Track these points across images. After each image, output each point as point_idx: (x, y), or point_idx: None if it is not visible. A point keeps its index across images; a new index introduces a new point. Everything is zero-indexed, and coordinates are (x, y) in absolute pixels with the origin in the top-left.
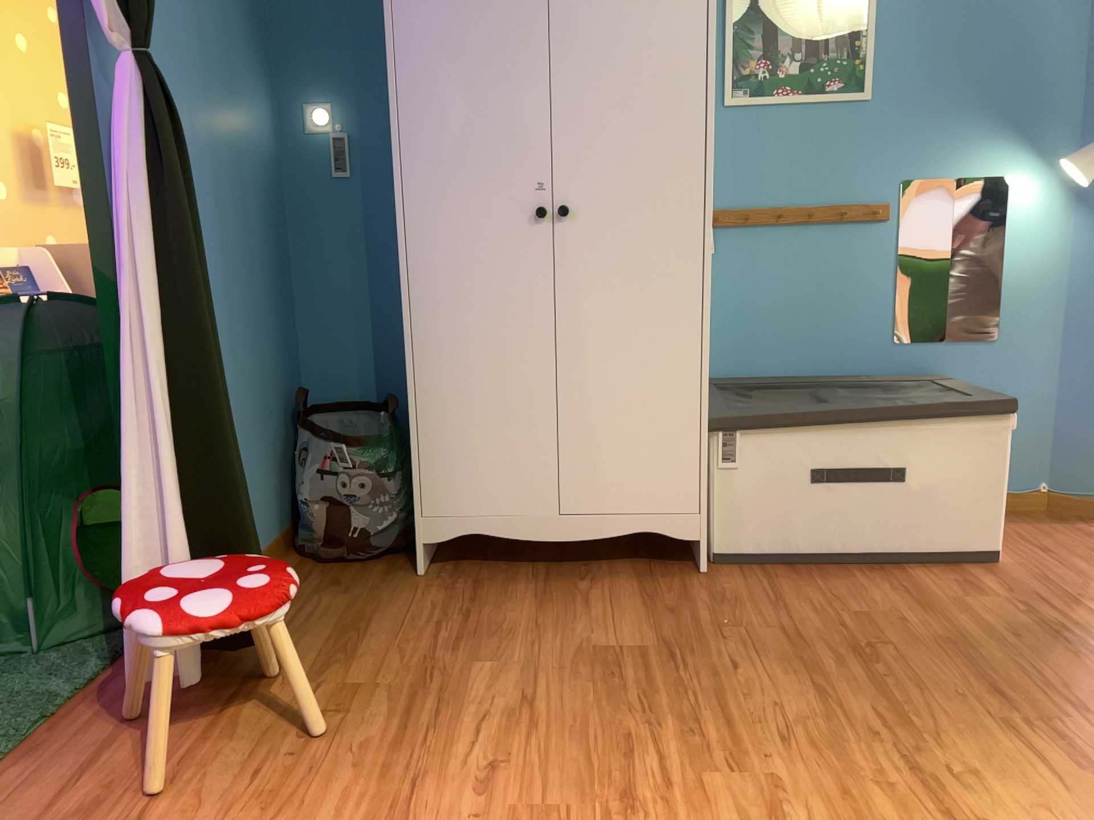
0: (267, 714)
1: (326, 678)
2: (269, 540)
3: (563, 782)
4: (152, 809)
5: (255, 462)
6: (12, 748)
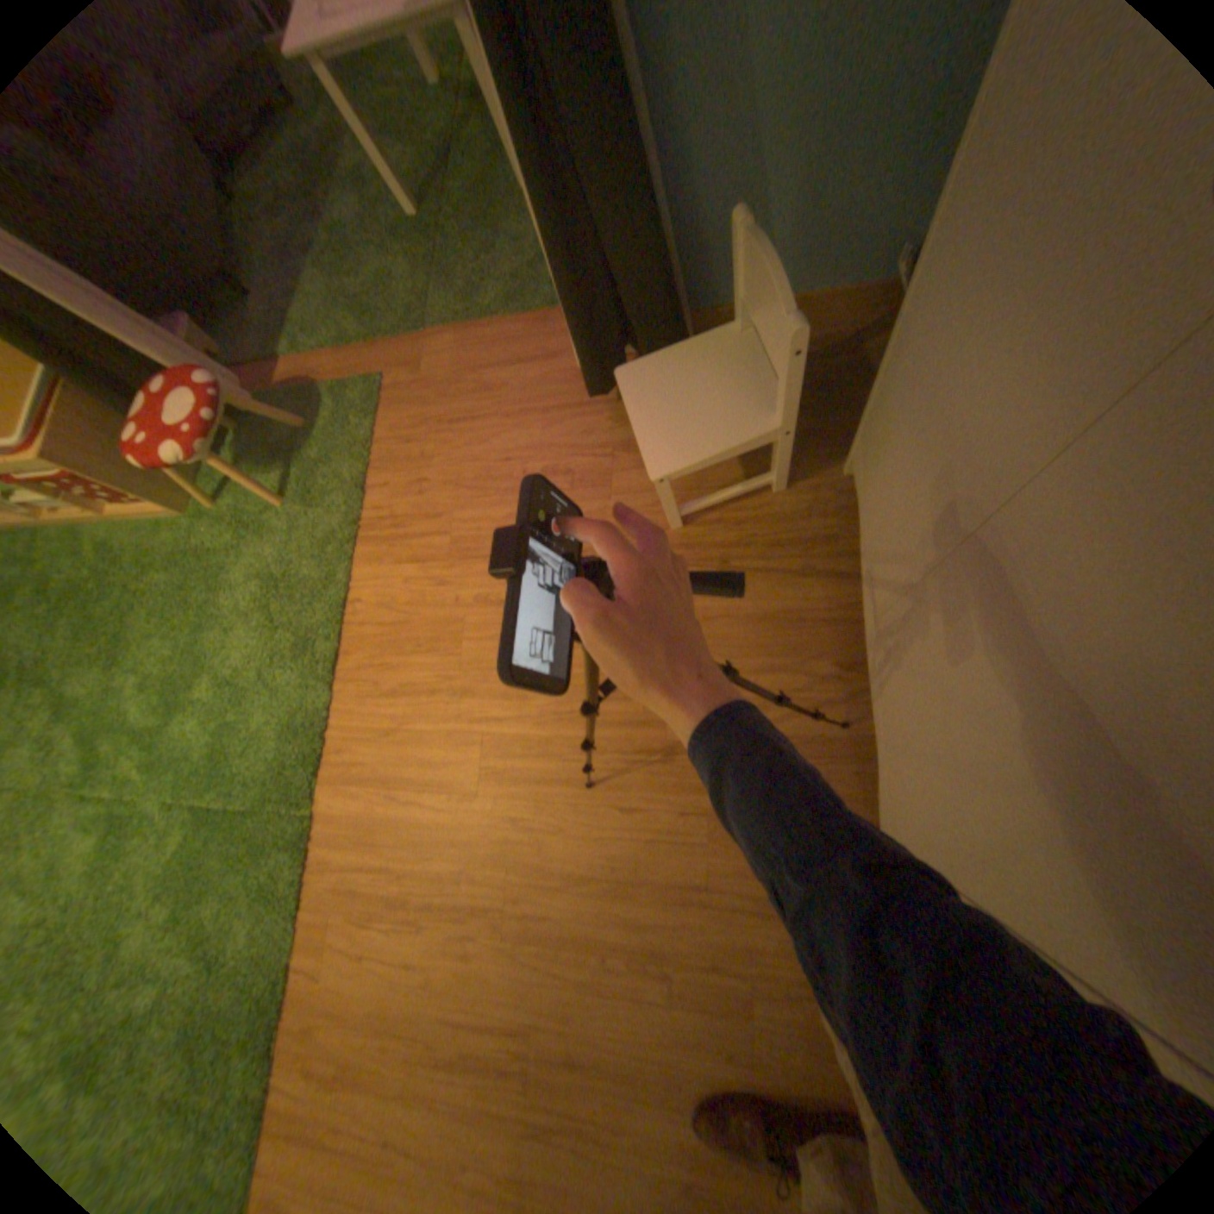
0: (569, 444)
1: (617, 465)
2: (883, 284)
3: (482, 659)
4: (479, 428)
5: (893, 185)
6: (538, 318)
